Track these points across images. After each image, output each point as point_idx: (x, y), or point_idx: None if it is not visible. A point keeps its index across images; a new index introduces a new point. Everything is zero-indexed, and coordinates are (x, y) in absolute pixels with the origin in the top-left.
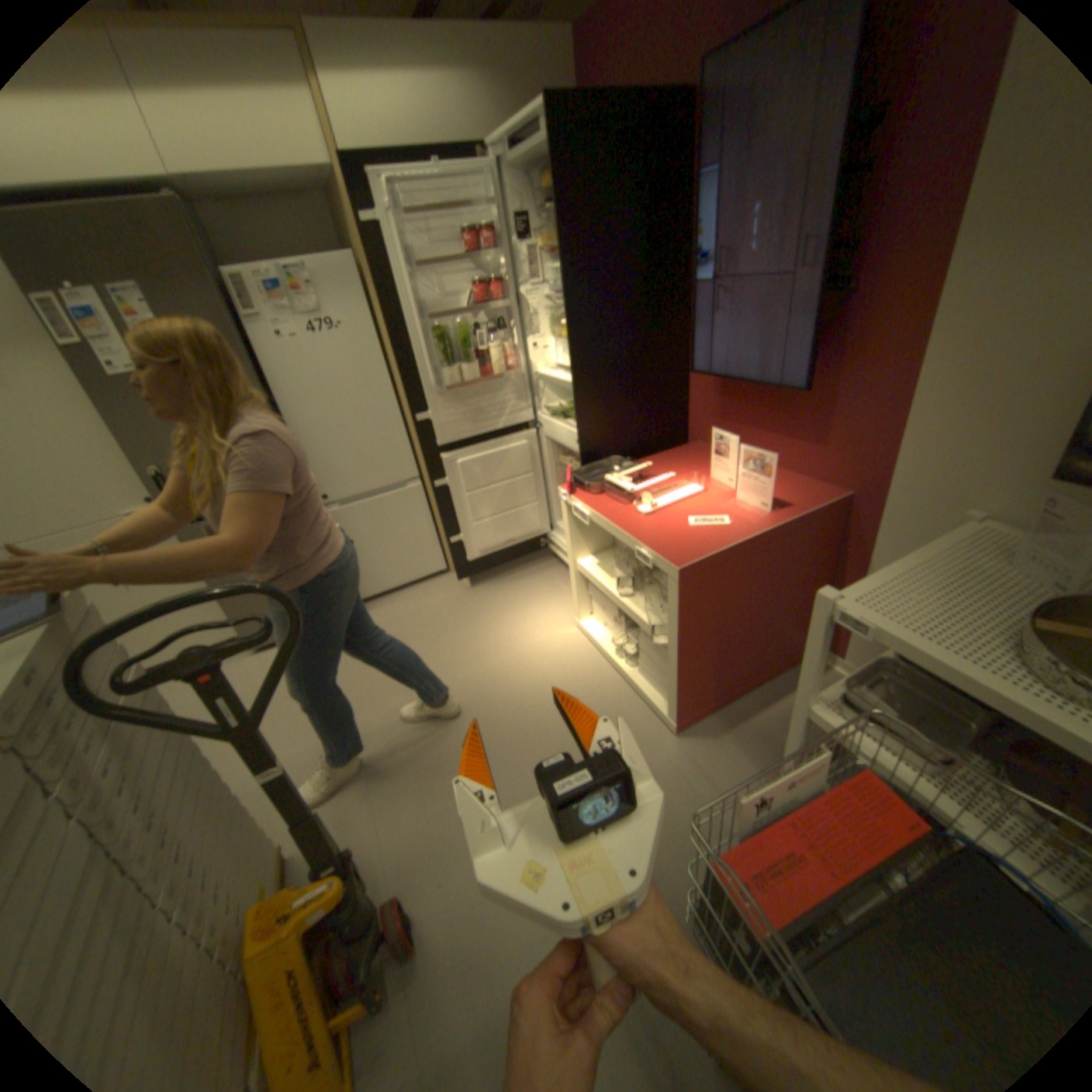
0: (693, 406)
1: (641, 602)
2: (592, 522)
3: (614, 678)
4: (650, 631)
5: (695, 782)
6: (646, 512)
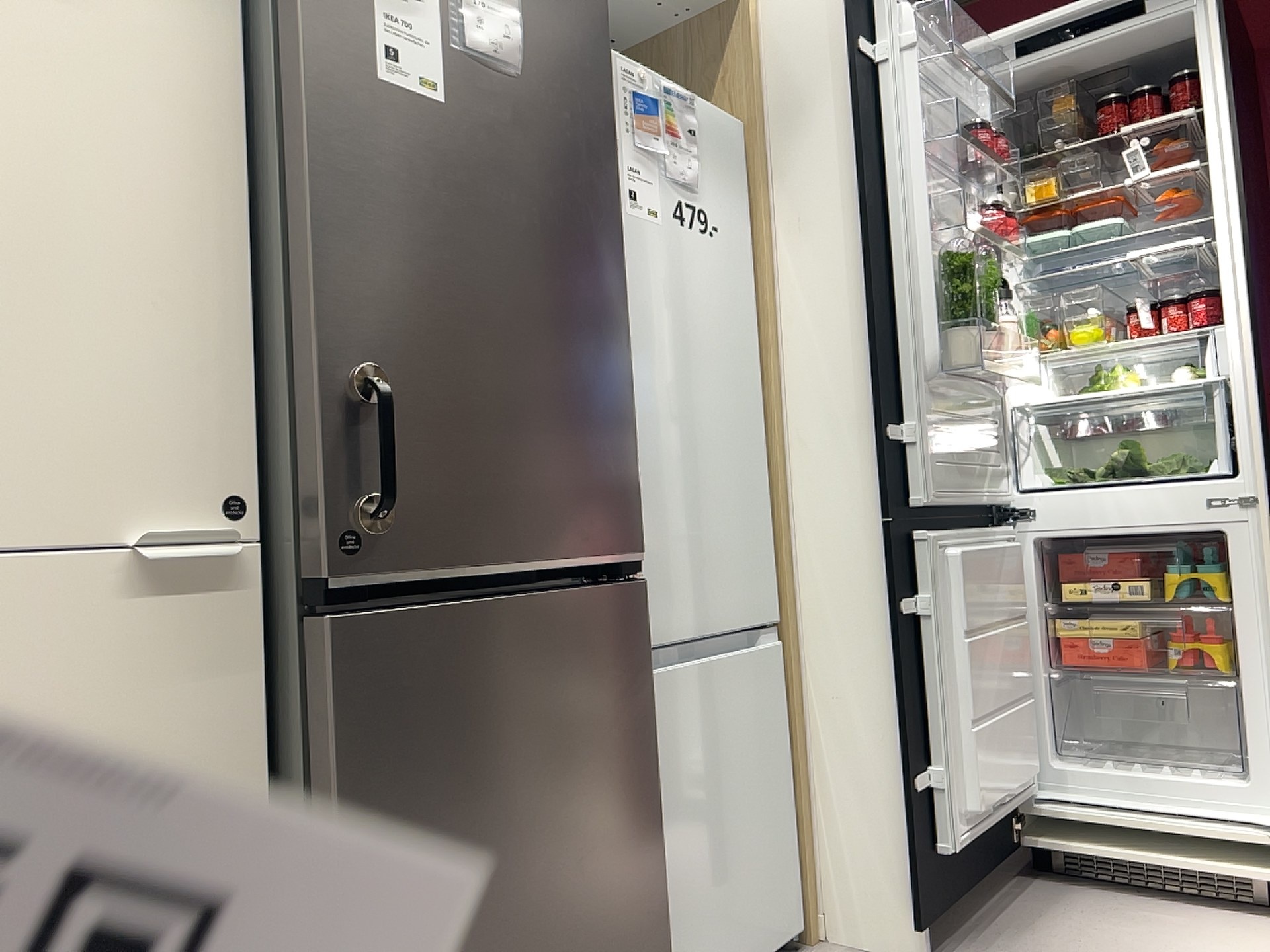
0: None
1: None
2: None
3: None
4: None
5: None
6: None
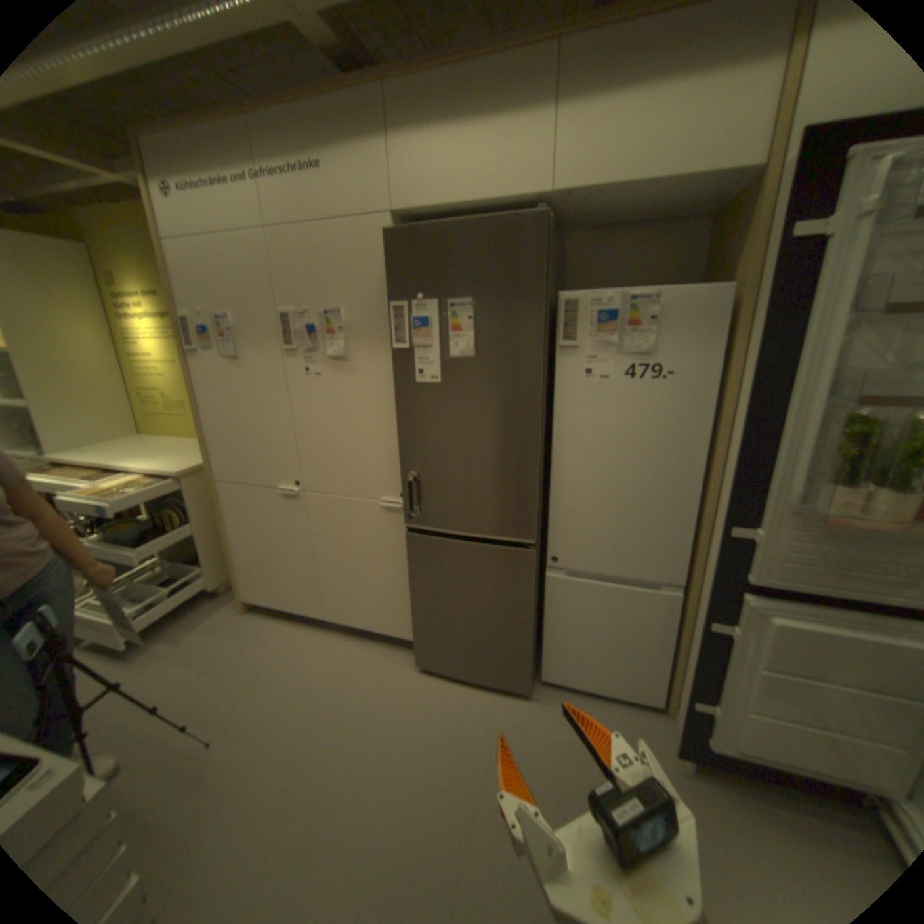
0: None
1: None
2: None
3: None
4: None
5: None
6: None
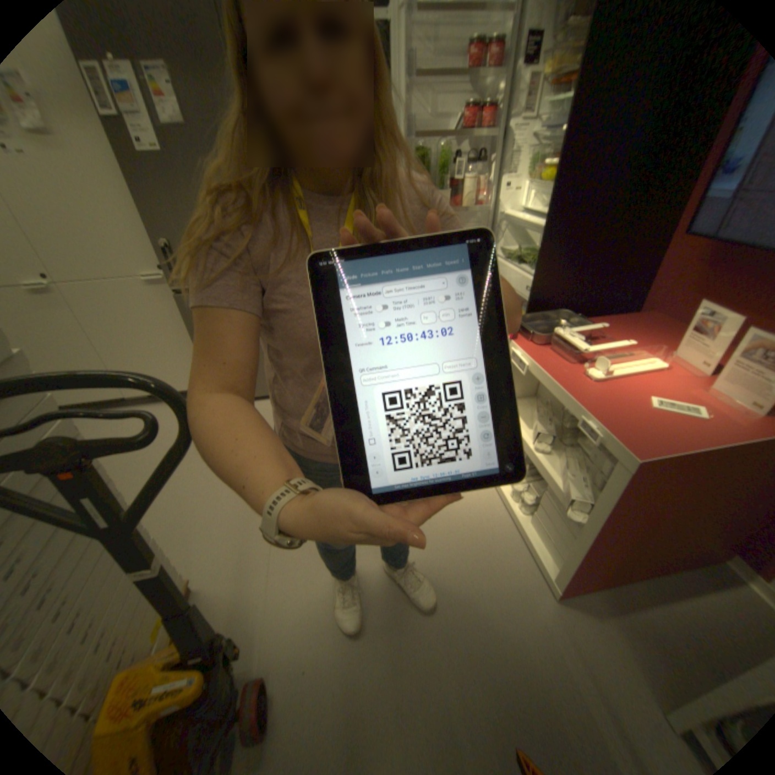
0: (662, 273)
1: (558, 463)
2: (525, 370)
3: (504, 517)
4: (563, 498)
5: (571, 661)
6: (597, 376)
